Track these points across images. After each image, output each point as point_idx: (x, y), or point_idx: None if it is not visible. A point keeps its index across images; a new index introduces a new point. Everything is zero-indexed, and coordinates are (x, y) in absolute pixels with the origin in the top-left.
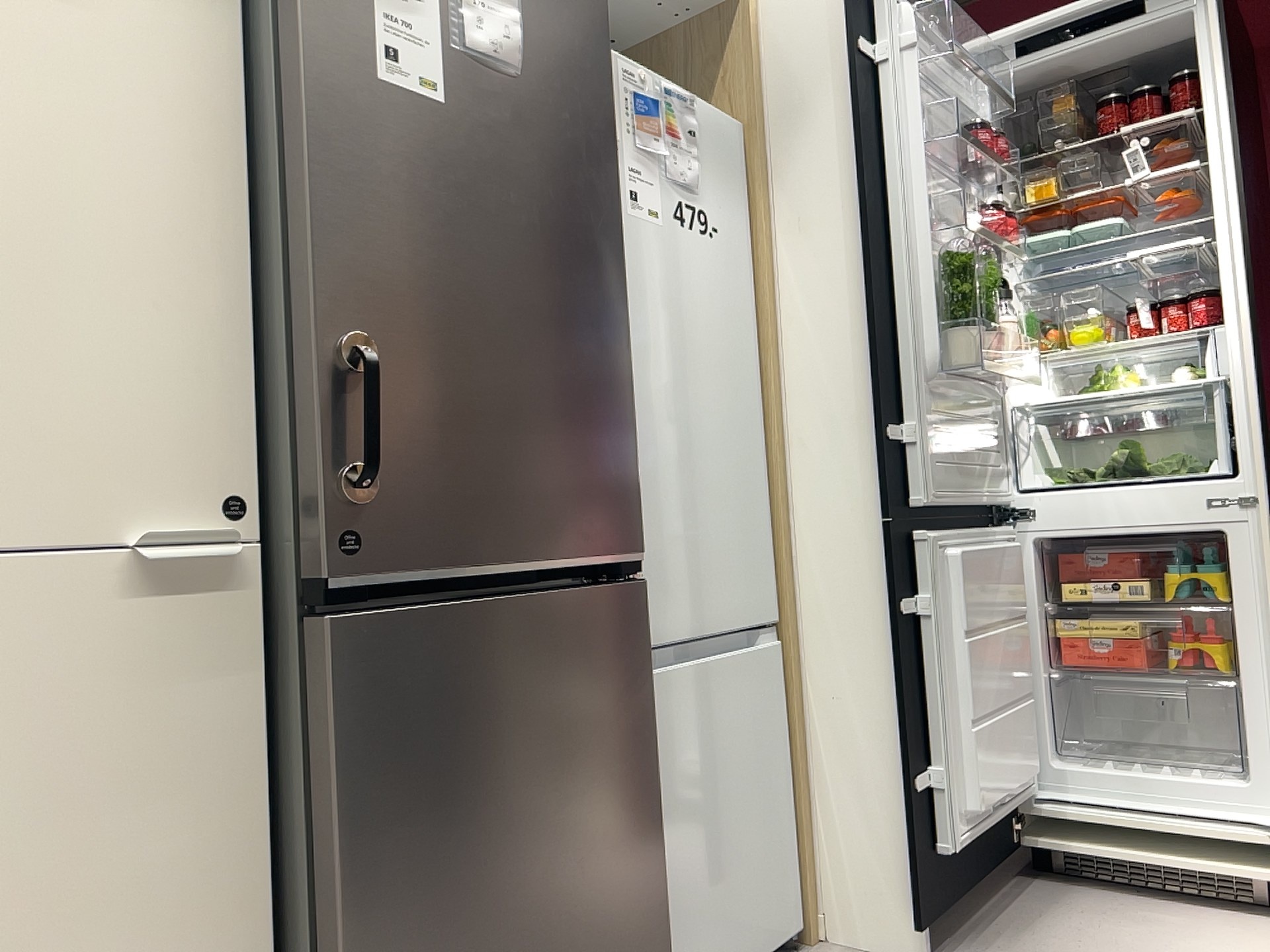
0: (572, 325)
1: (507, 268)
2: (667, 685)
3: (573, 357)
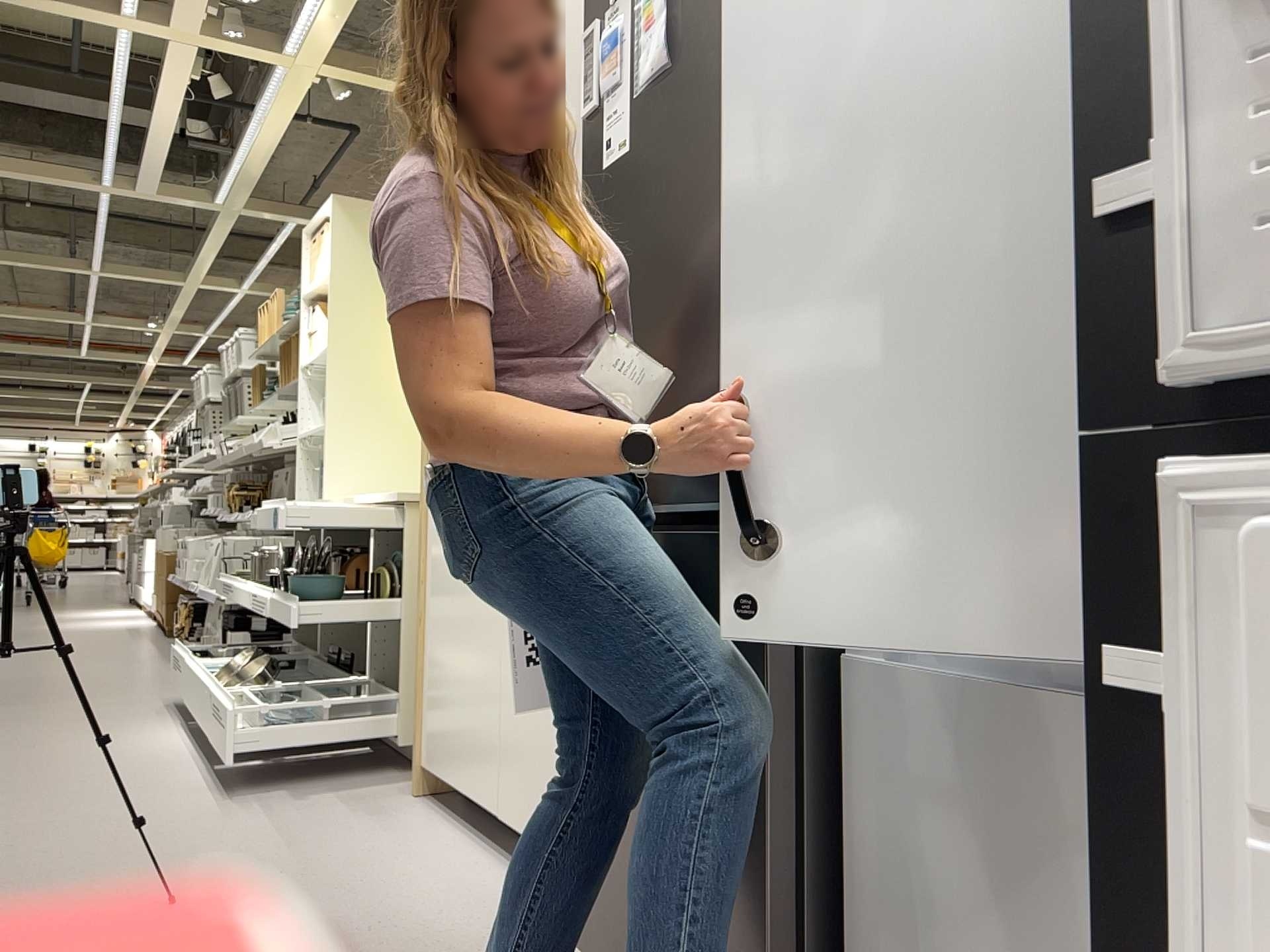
0: (706, 272)
1: (660, 252)
2: (918, 697)
3: (706, 305)
